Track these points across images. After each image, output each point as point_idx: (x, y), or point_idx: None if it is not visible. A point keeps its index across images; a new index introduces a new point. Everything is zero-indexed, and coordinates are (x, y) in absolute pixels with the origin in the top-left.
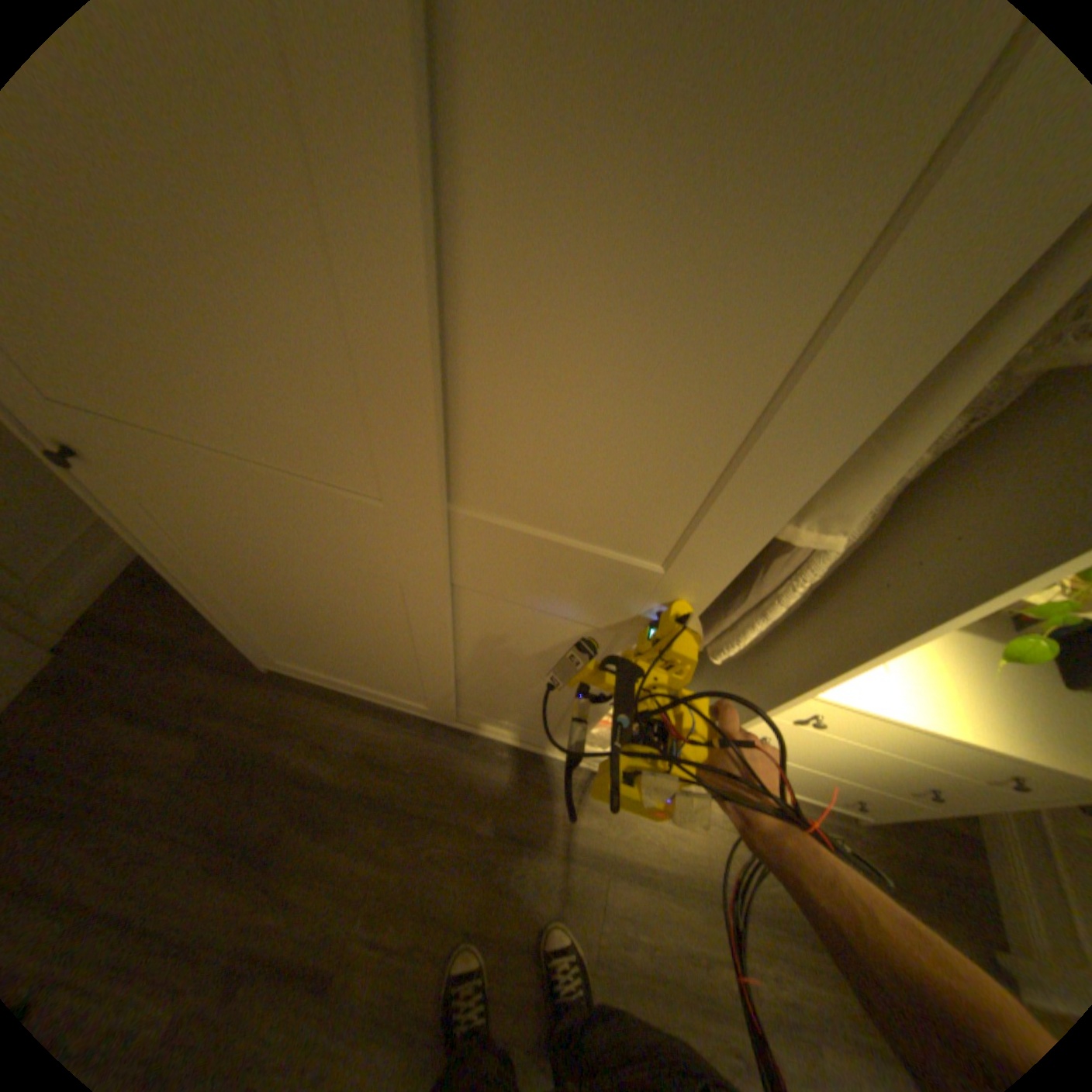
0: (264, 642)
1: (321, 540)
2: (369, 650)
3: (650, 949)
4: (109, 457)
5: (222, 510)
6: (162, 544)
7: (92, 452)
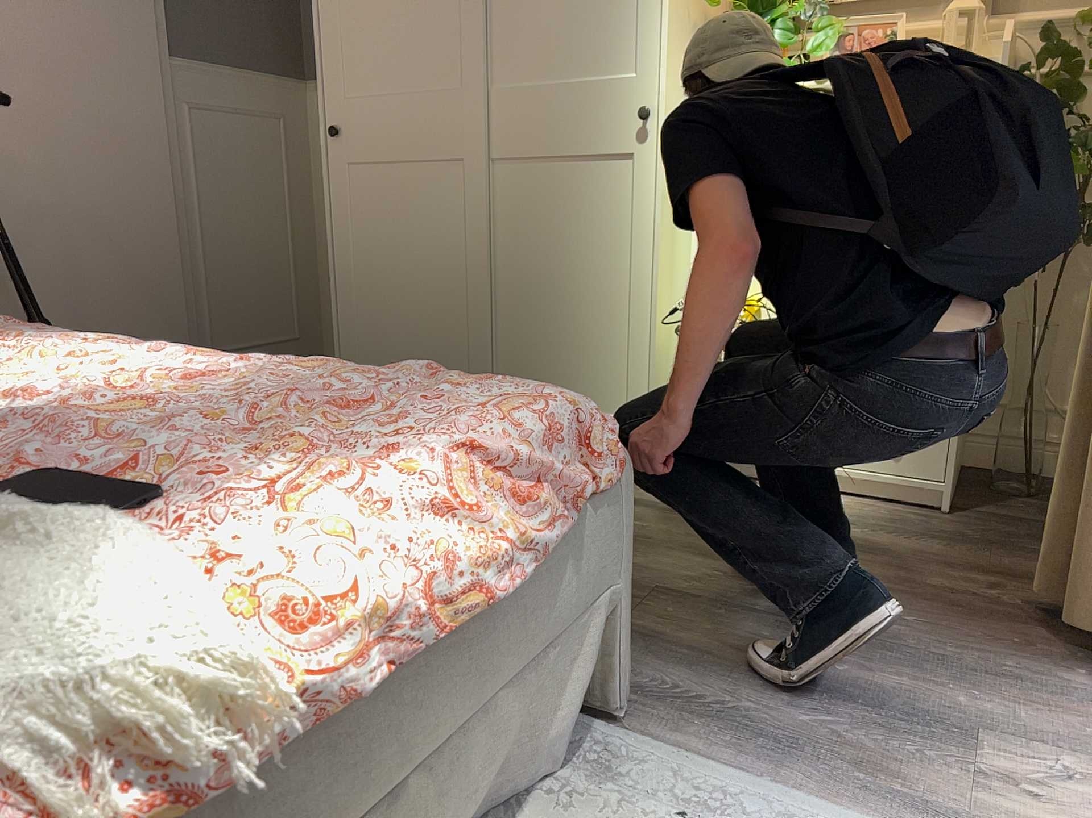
0: (361, 345)
1: (431, 141)
2: (436, 292)
3: (642, 531)
4: (354, 128)
5: (391, 143)
6: (345, 209)
7: (348, 128)
